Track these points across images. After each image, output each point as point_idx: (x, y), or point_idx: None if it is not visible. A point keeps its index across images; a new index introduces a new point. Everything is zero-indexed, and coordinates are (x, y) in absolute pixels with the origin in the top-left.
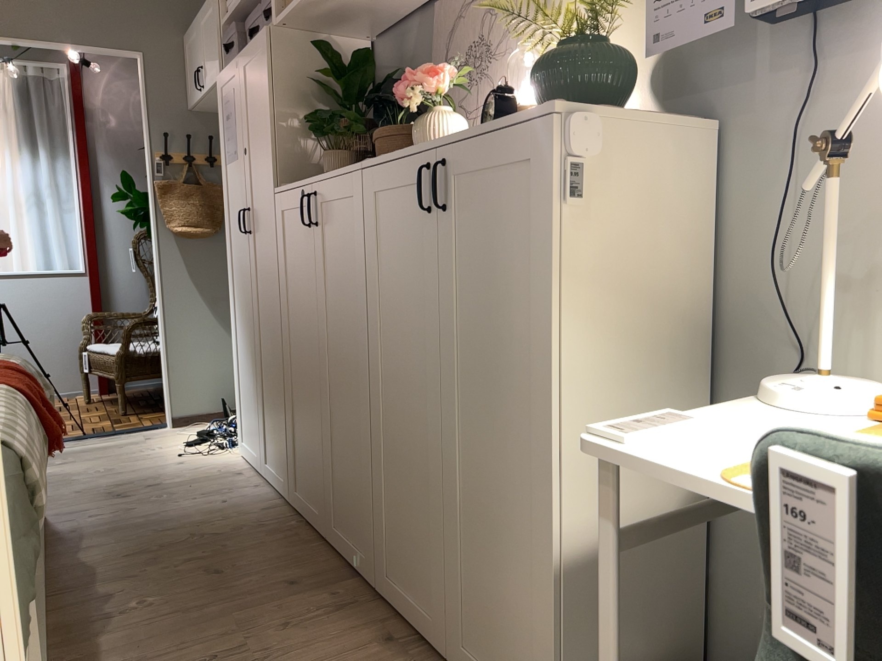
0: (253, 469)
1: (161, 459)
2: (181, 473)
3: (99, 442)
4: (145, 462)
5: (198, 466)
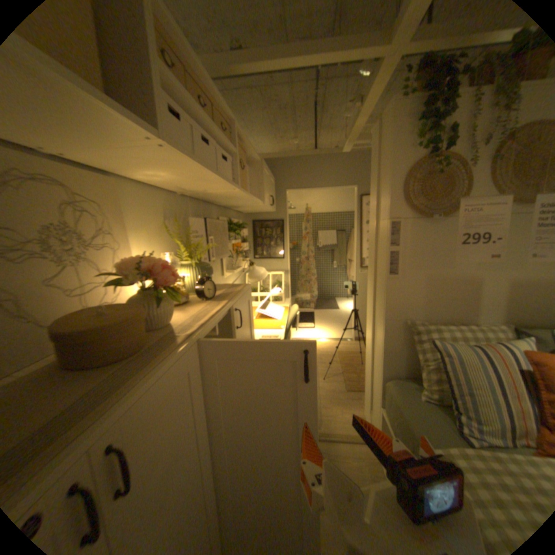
0: None
1: None
2: None
3: None
4: None
5: None
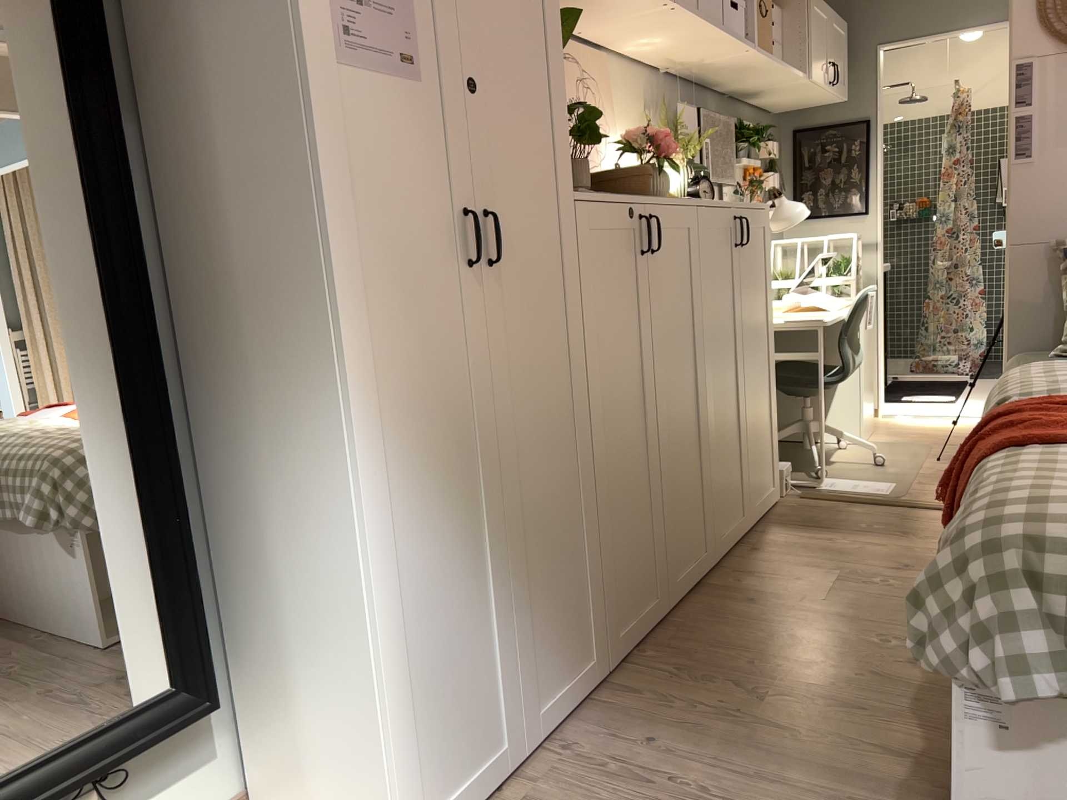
0: None
1: None
2: None
3: None
4: None
5: None
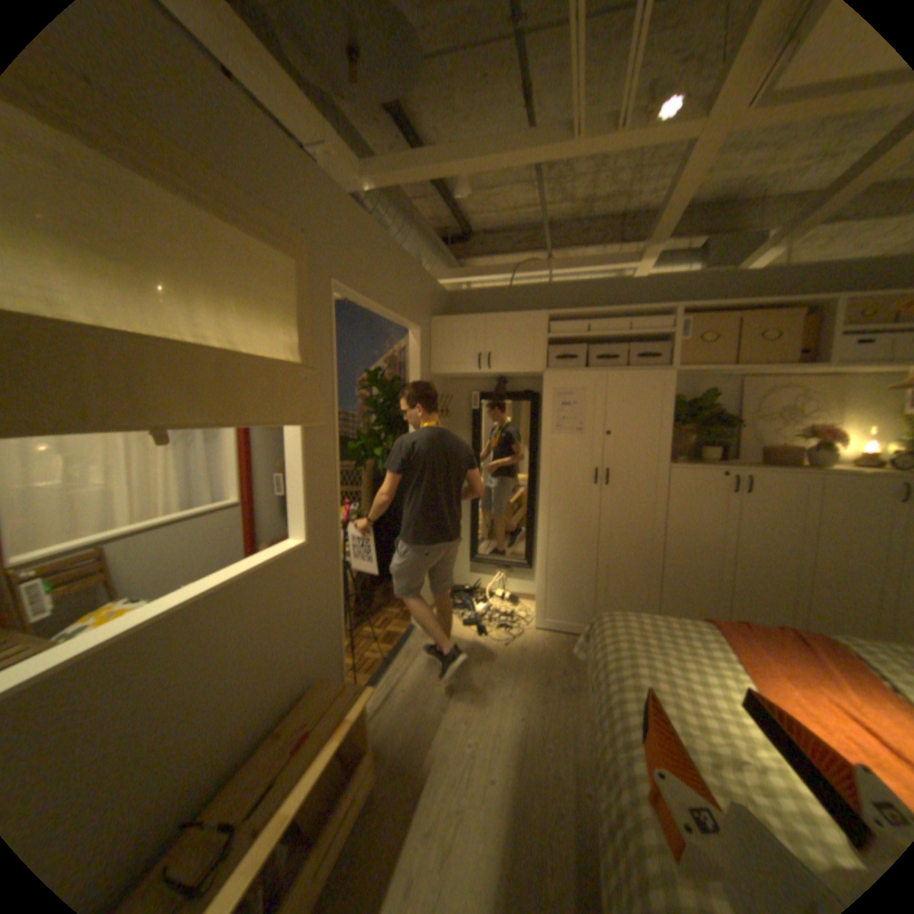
0: (569, 636)
1: (504, 655)
2: (546, 658)
3: (409, 662)
4: (500, 661)
5: (539, 649)
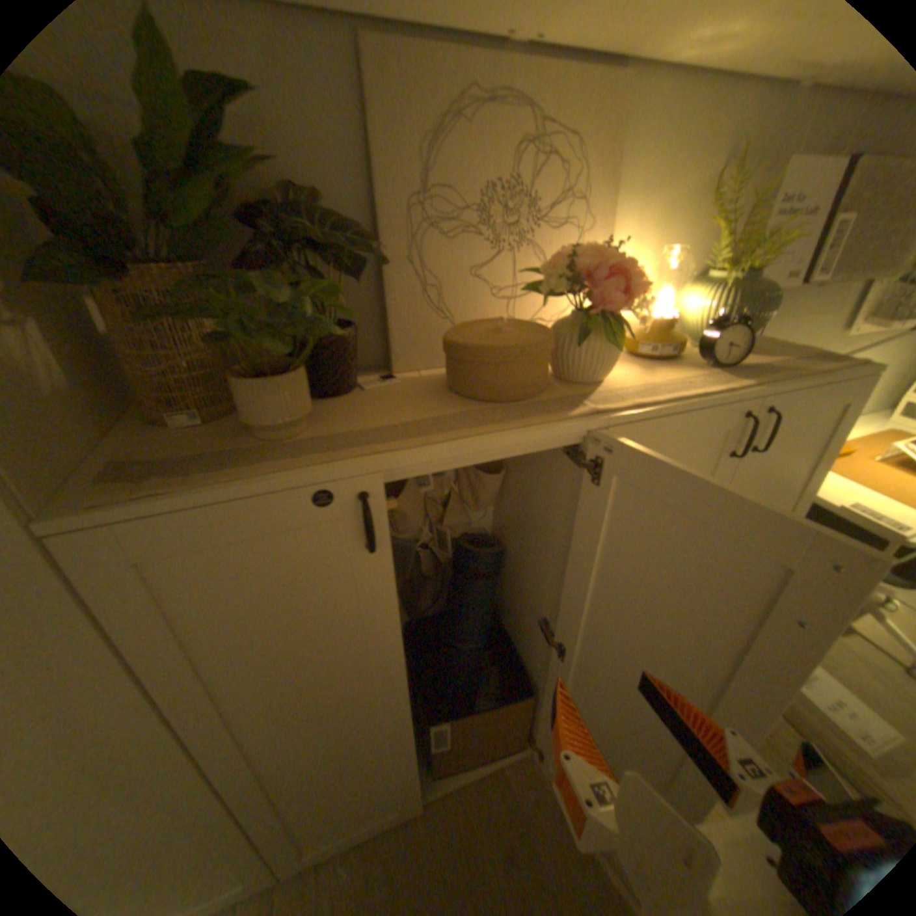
0: None
1: None
2: None
3: None
4: None
5: None
